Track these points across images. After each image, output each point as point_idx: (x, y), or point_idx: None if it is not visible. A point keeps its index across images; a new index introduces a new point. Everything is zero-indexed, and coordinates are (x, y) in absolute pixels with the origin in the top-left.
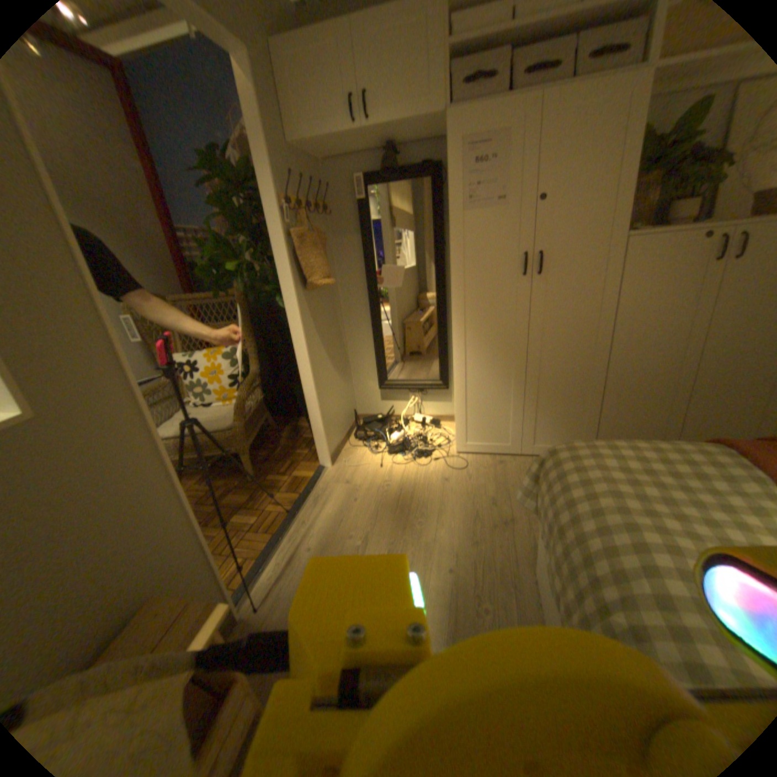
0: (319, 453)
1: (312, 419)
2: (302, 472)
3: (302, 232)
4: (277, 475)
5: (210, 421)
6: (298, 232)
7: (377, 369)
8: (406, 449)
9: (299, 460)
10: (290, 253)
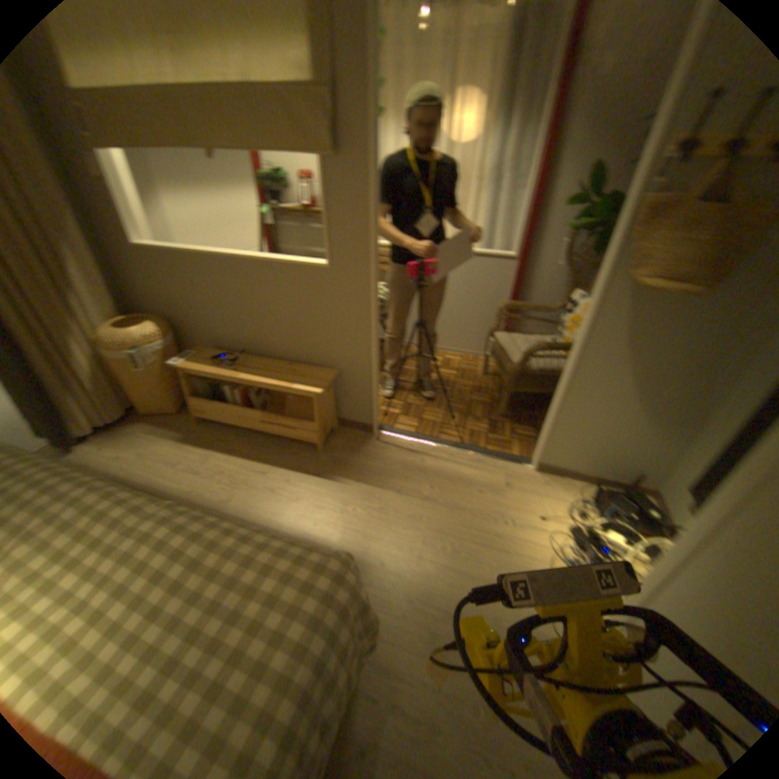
0: (536, 453)
1: (548, 419)
2: (515, 449)
3: (660, 205)
4: (509, 432)
5: (517, 355)
6: (649, 204)
7: (710, 470)
8: (588, 557)
9: (536, 445)
10: (634, 230)
